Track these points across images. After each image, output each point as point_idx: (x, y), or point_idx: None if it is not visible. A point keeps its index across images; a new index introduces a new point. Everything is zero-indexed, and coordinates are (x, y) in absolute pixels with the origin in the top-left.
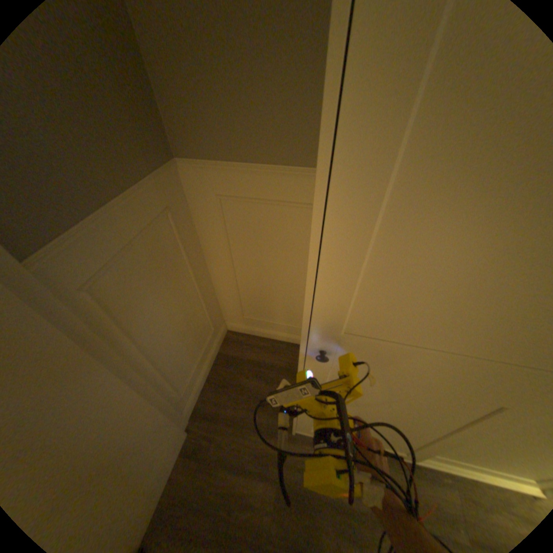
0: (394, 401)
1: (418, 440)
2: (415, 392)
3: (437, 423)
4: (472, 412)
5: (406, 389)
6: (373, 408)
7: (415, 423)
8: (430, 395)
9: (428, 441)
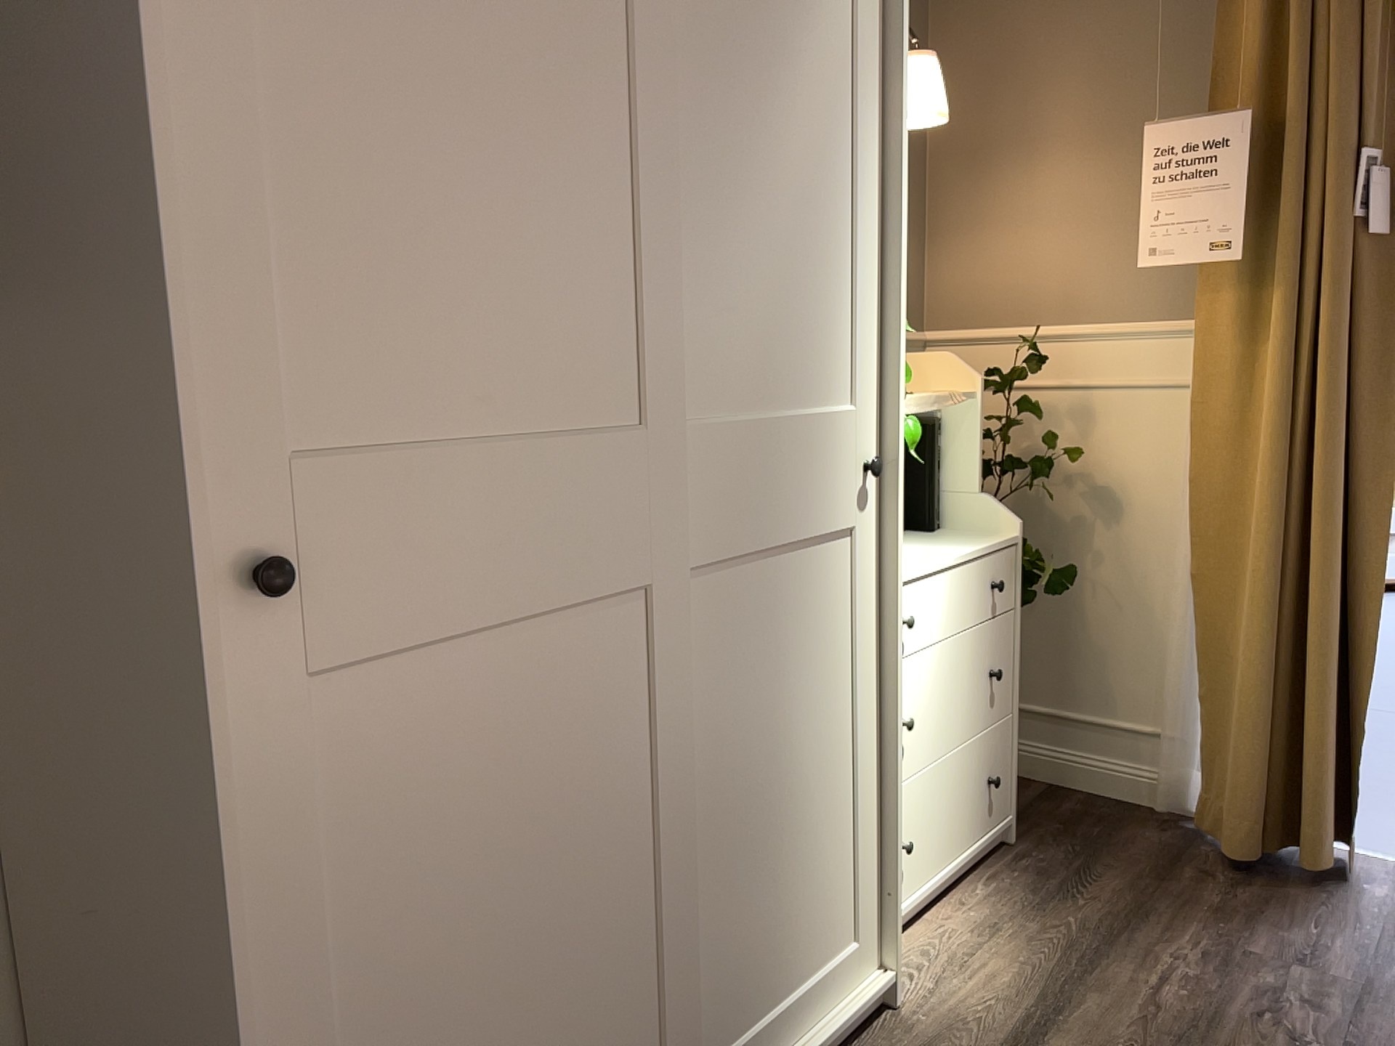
0: (502, 751)
1: (635, 958)
2: (517, 655)
3: (615, 791)
4: (629, 665)
5: (499, 660)
6: (478, 853)
7: (586, 846)
8: (544, 648)
9: (649, 930)
